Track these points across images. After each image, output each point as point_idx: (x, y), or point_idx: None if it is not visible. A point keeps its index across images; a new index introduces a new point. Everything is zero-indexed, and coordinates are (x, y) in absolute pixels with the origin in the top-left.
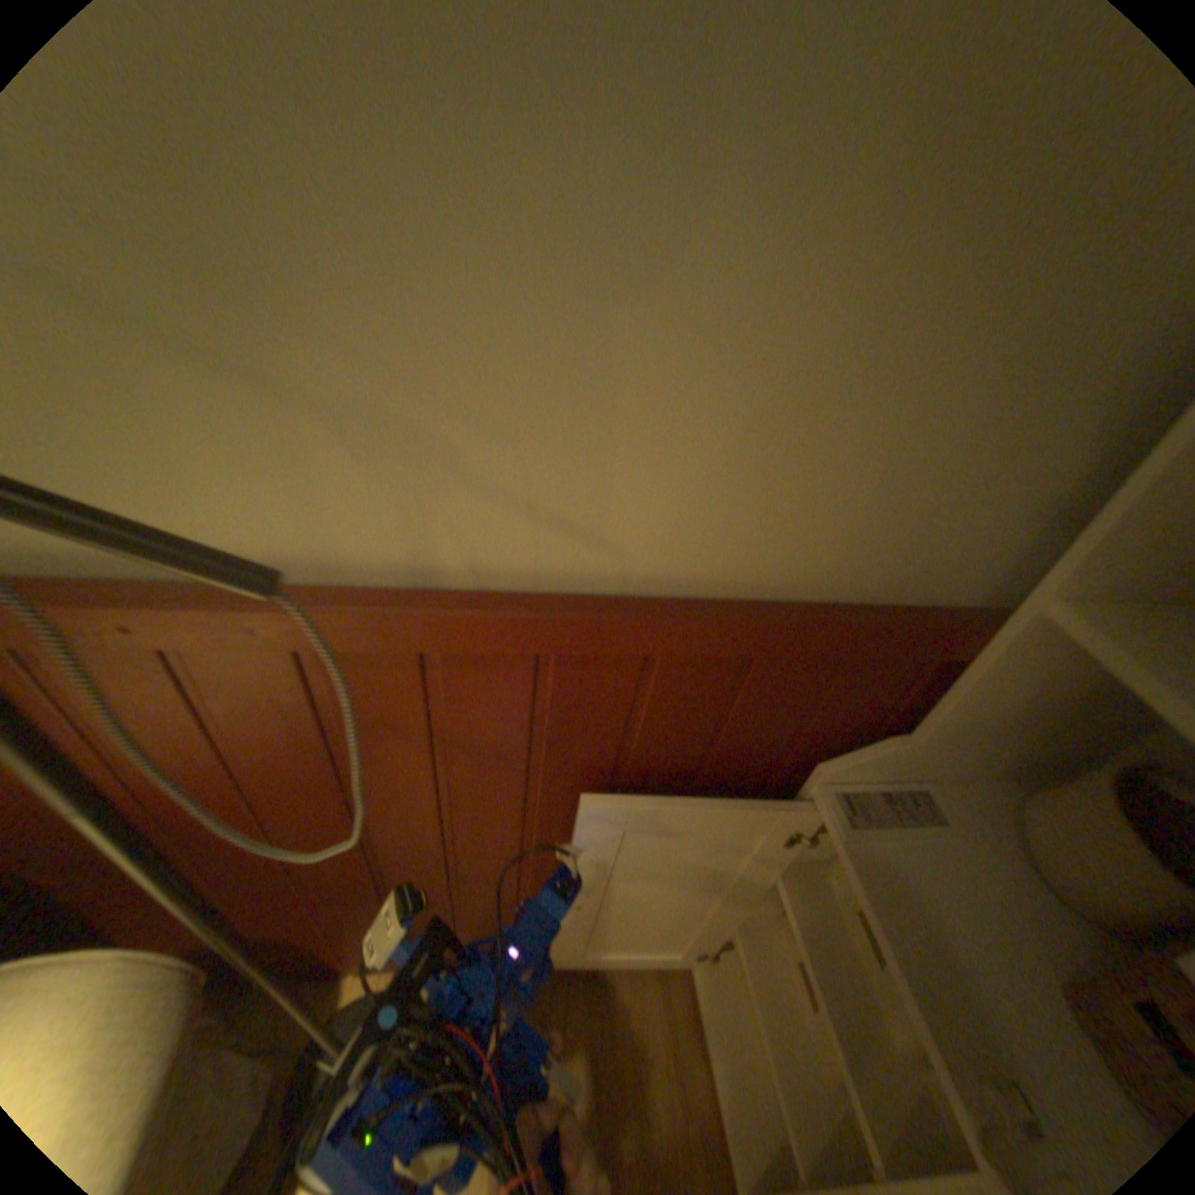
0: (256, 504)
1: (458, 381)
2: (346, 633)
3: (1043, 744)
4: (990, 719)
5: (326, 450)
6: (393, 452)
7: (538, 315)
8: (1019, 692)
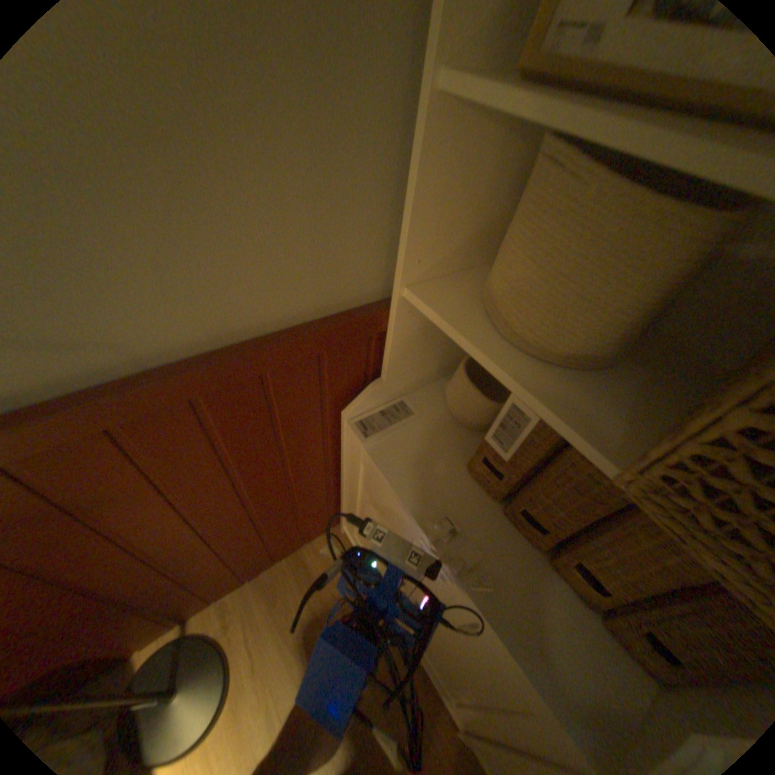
0: None
1: None
2: None
3: (443, 356)
4: (409, 356)
5: None
6: None
7: None
8: (414, 337)
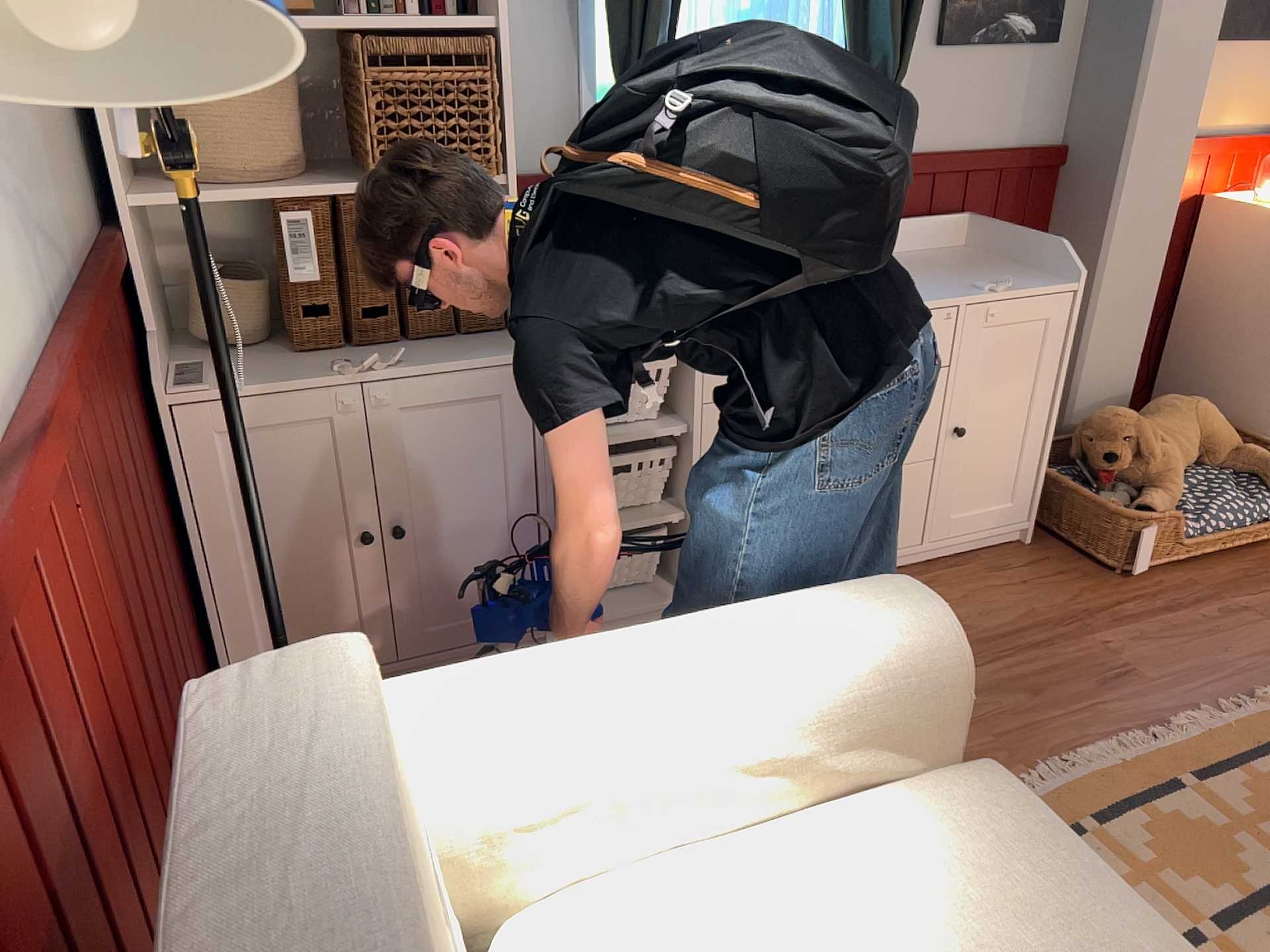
0: (9, 292)
1: (9, 171)
2: (75, 360)
3: (161, 307)
4: (151, 296)
5: (9, 235)
6: (14, 226)
7: (6, 126)
8: (145, 269)
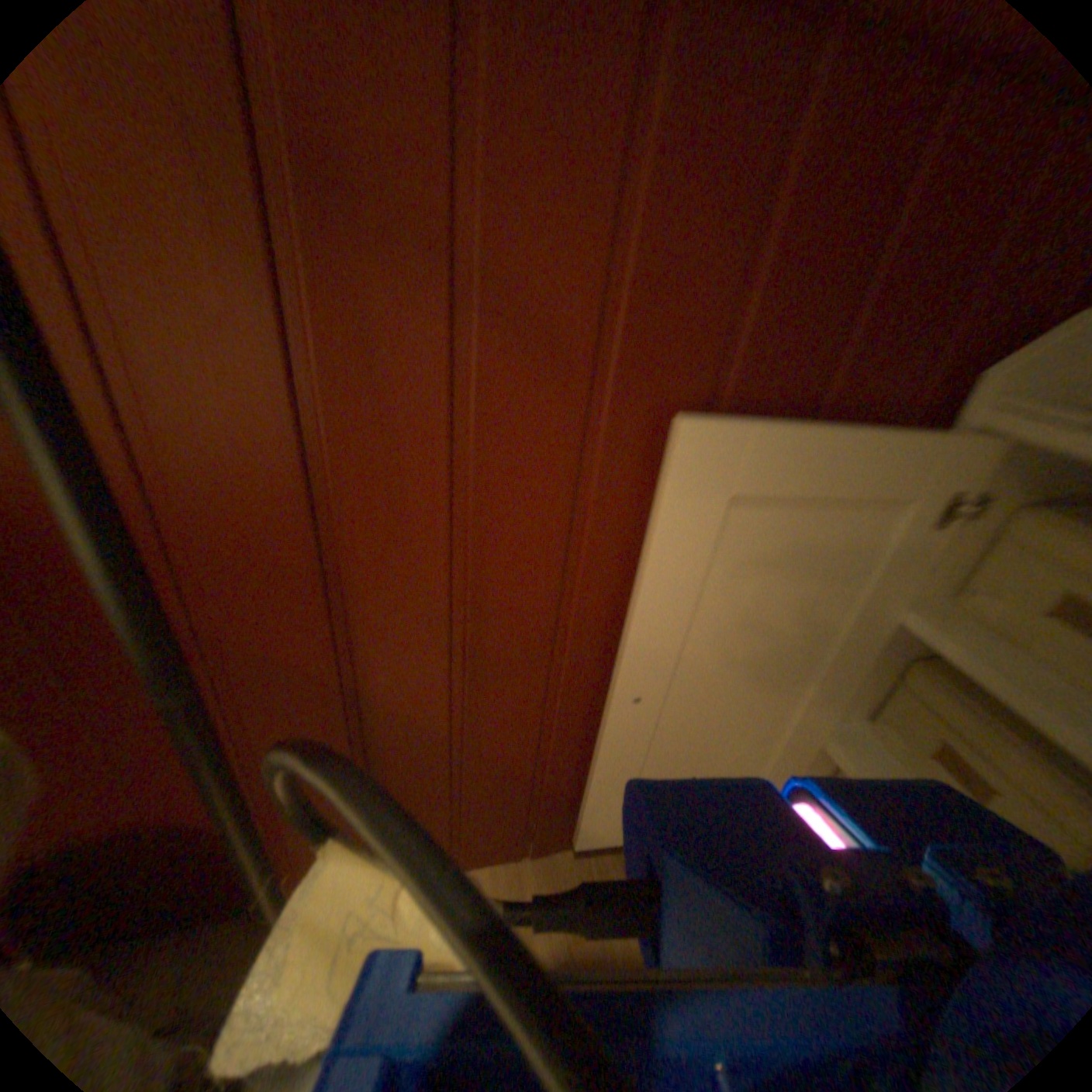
0: None
1: None
2: None
3: None
4: None
5: None
6: None
7: None
8: None
